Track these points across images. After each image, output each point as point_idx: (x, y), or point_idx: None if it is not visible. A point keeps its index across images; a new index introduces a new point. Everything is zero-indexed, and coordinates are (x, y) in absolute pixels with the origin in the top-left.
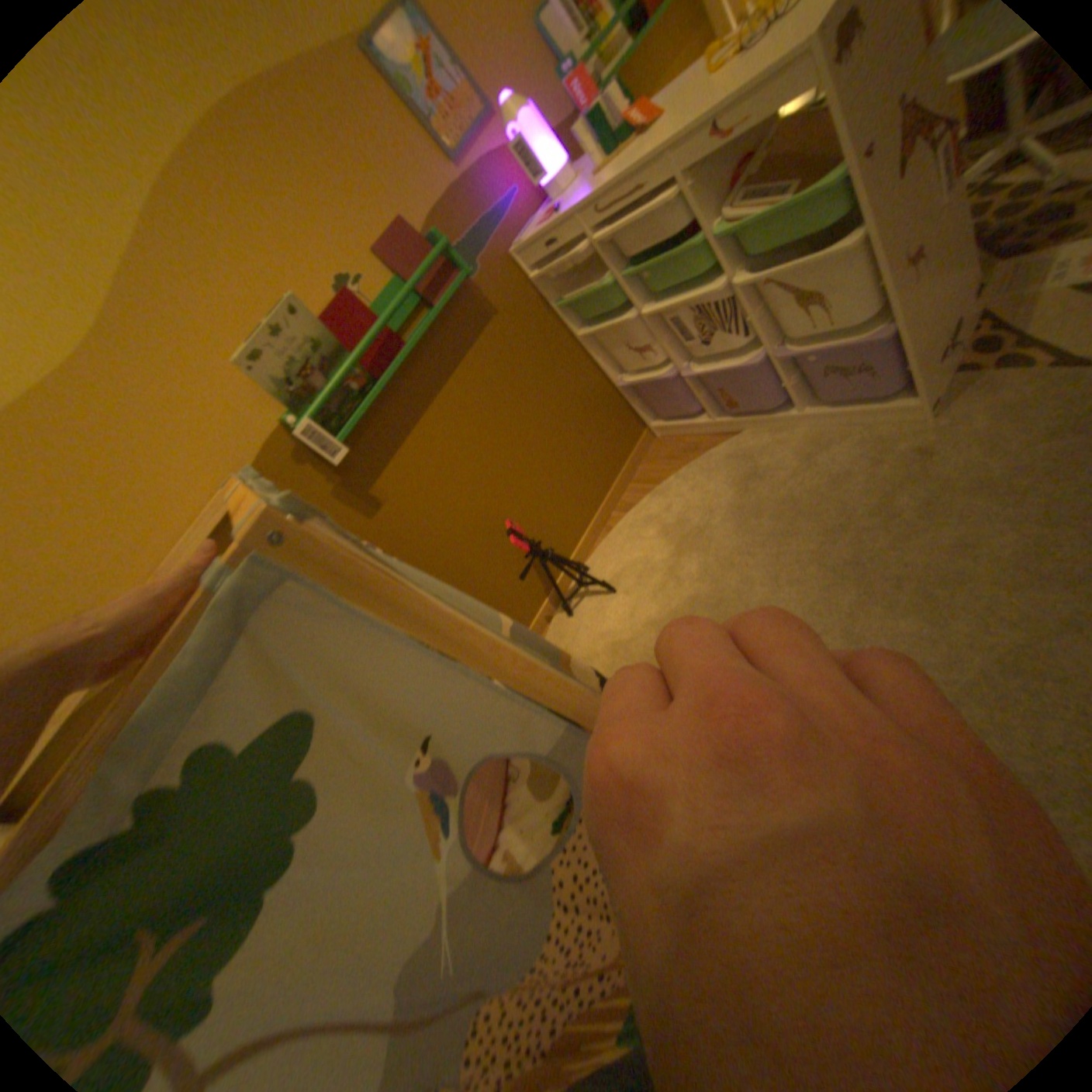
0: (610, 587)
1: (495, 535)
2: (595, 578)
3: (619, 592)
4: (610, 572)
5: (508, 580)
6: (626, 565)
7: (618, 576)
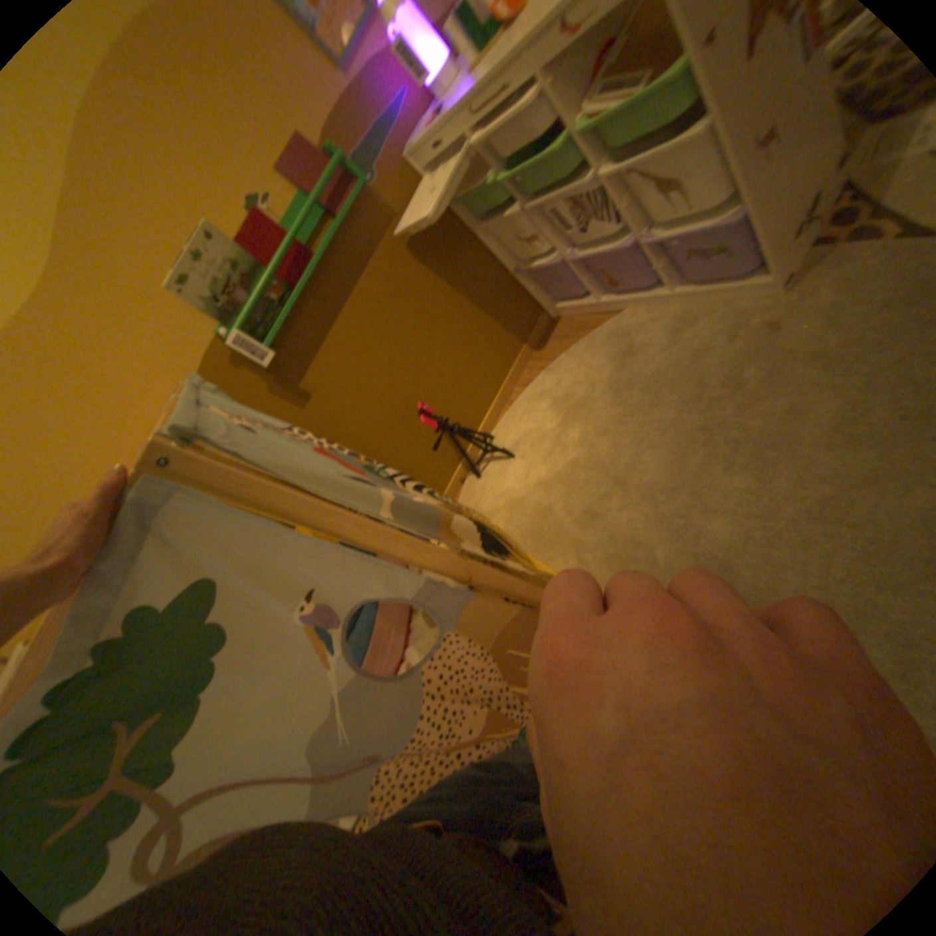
0: (510, 452)
1: (411, 413)
2: (499, 445)
3: (517, 456)
4: (511, 439)
5: (426, 450)
6: (523, 433)
7: (517, 442)
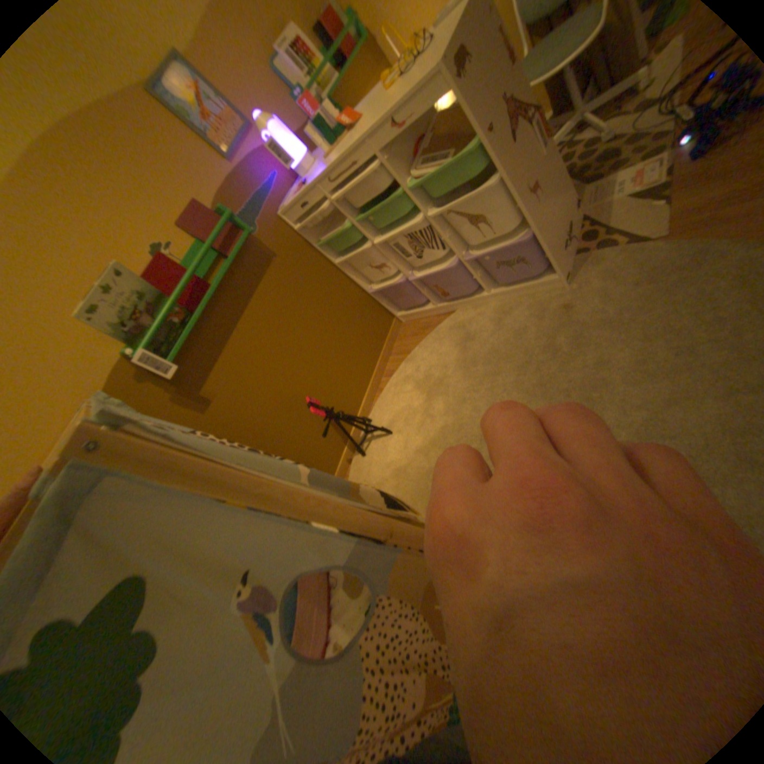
0: (388, 430)
1: (300, 408)
2: (377, 426)
3: (394, 432)
4: (386, 419)
5: (315, 438)
6: (396, 412)
7: (392, 421)
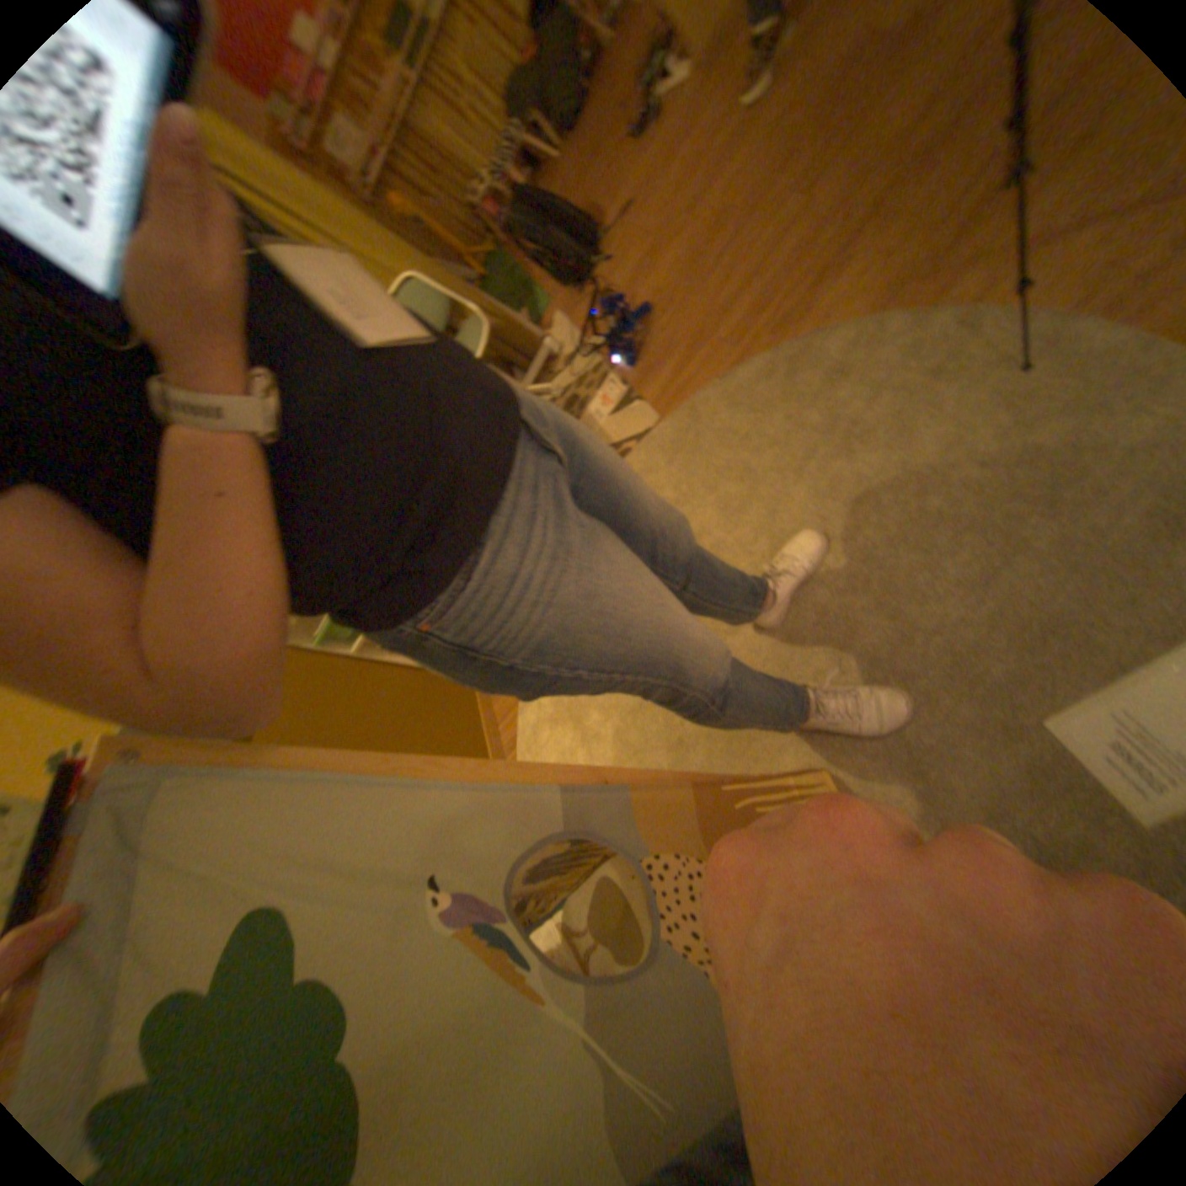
0: None
1: None
2: None
3: None
4: None
5: None
6: None
7: None
